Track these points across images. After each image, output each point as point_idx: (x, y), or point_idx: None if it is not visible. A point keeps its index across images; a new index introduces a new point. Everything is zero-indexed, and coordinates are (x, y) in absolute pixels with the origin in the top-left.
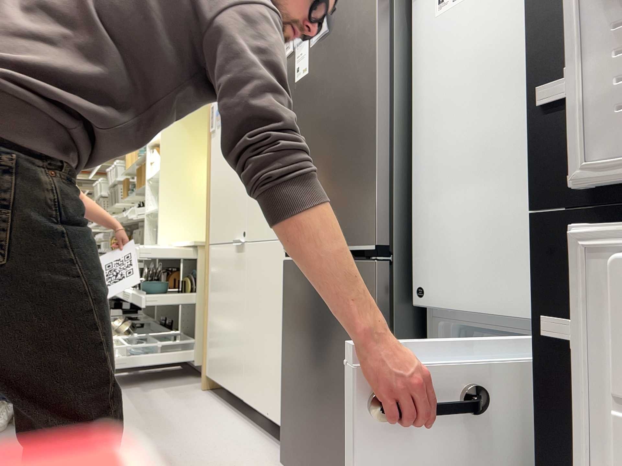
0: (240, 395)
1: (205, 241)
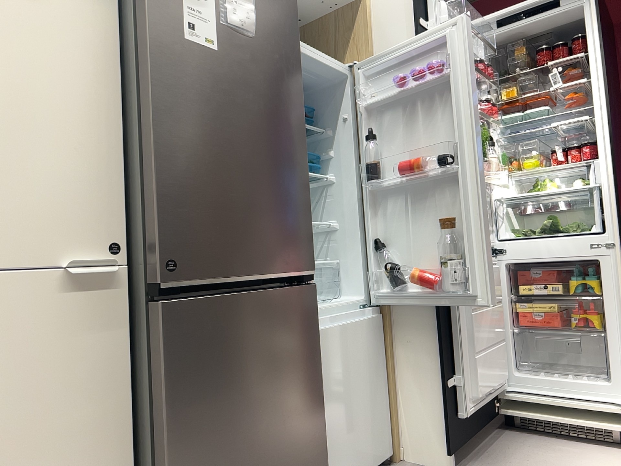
0: None
1: None
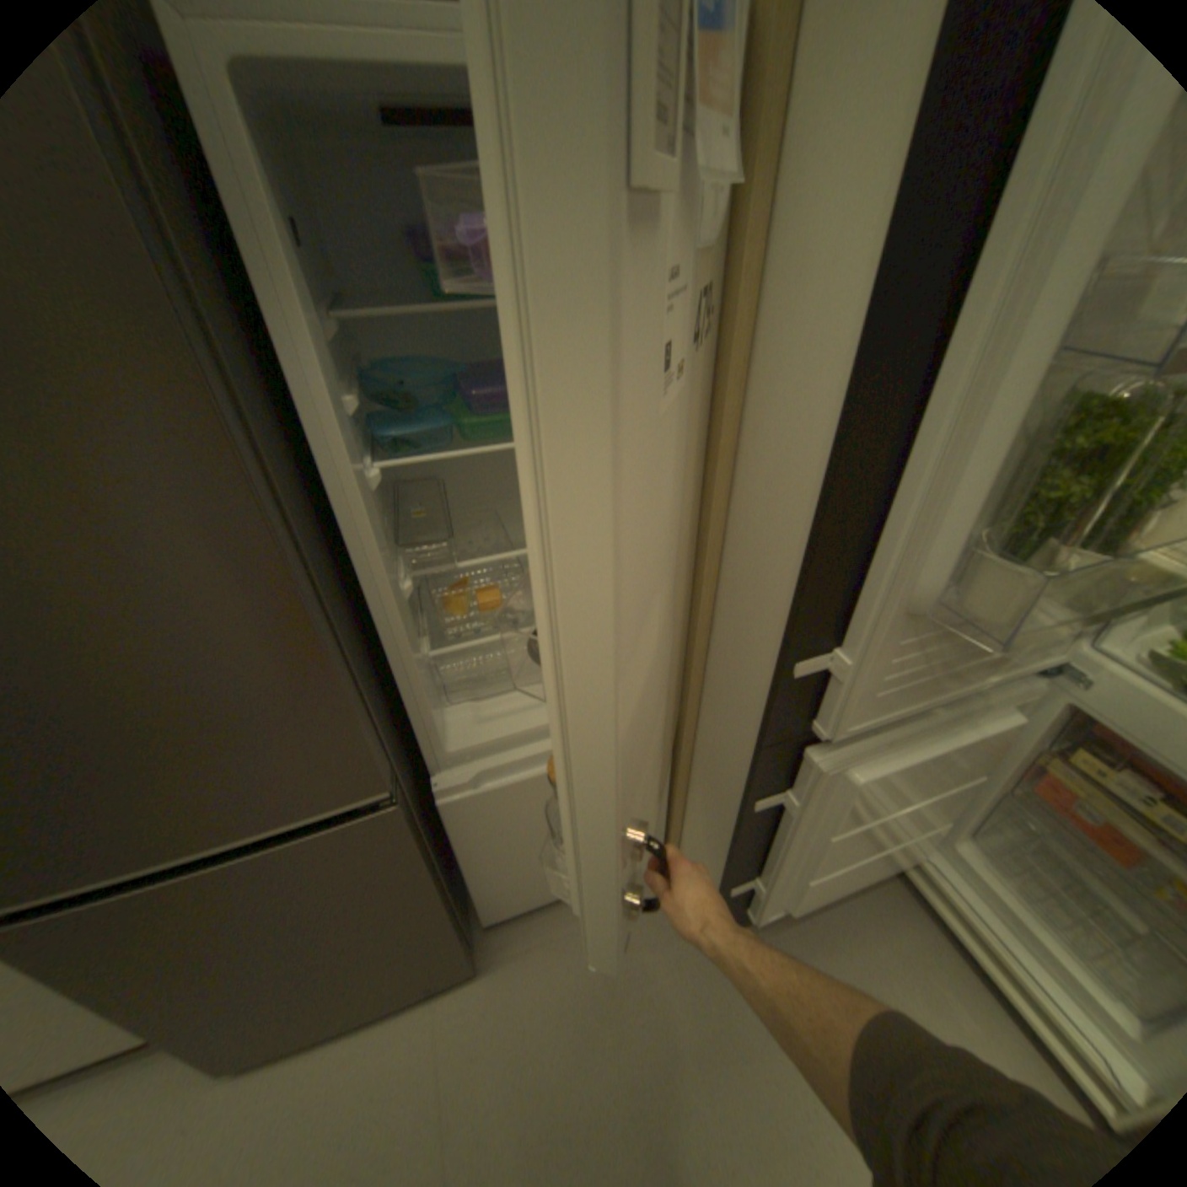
0: None
1: None
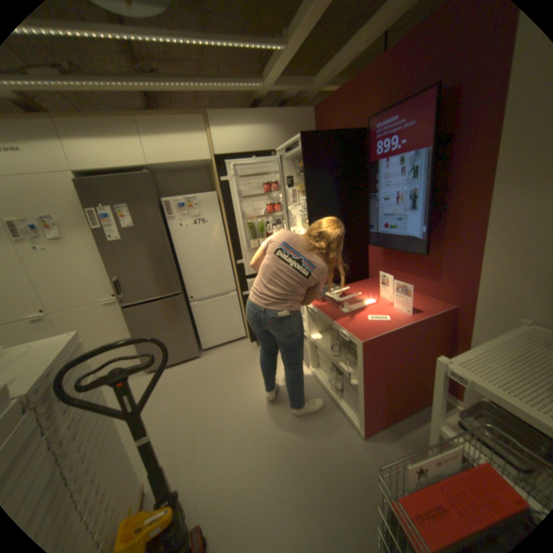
0: None
1: None
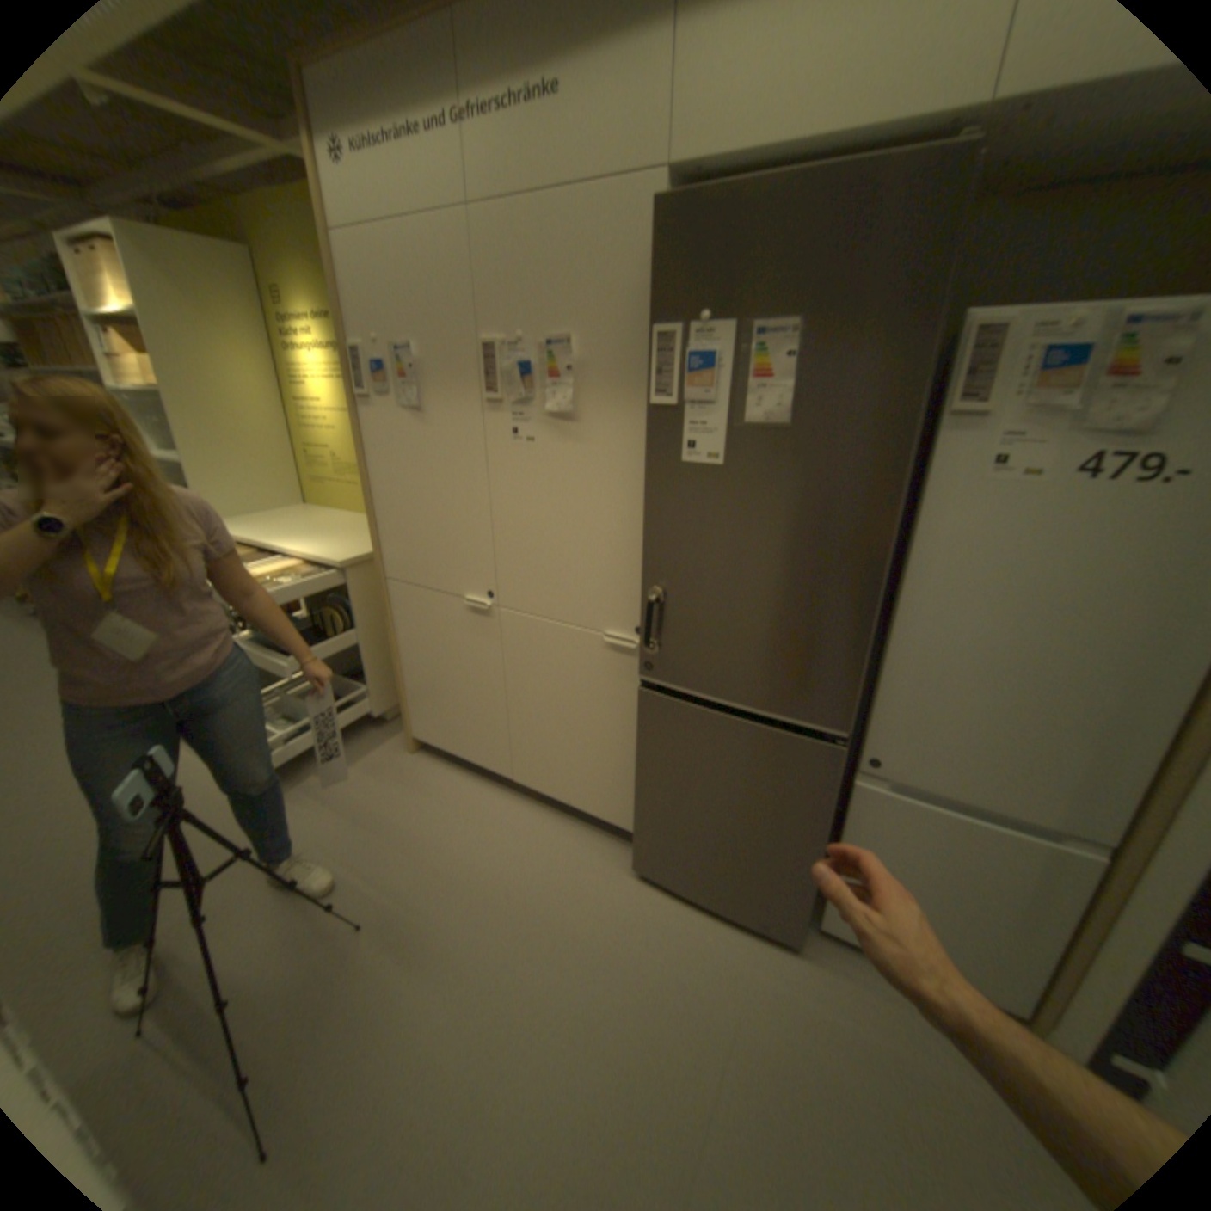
0: (503, 772)
1: (351, 553)
